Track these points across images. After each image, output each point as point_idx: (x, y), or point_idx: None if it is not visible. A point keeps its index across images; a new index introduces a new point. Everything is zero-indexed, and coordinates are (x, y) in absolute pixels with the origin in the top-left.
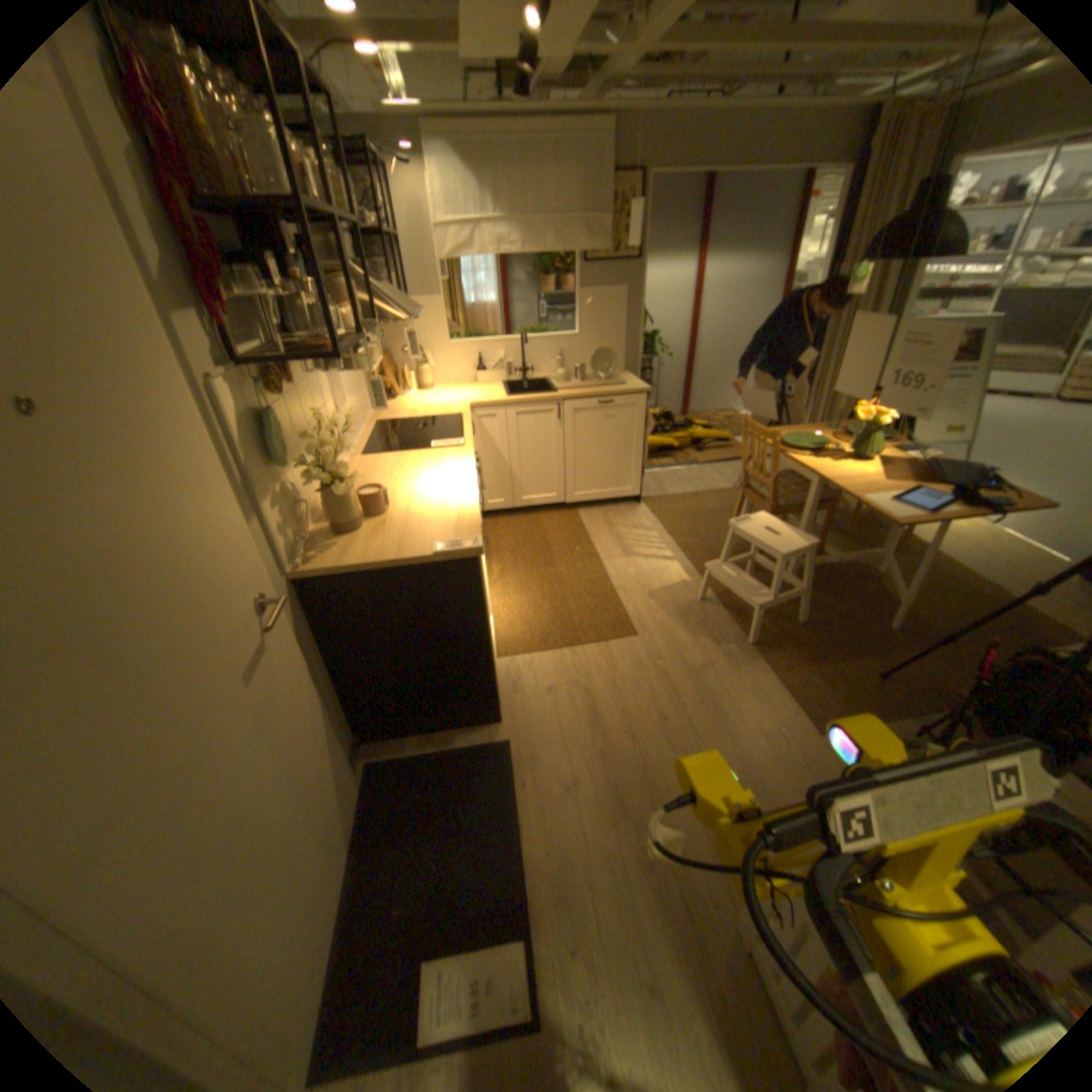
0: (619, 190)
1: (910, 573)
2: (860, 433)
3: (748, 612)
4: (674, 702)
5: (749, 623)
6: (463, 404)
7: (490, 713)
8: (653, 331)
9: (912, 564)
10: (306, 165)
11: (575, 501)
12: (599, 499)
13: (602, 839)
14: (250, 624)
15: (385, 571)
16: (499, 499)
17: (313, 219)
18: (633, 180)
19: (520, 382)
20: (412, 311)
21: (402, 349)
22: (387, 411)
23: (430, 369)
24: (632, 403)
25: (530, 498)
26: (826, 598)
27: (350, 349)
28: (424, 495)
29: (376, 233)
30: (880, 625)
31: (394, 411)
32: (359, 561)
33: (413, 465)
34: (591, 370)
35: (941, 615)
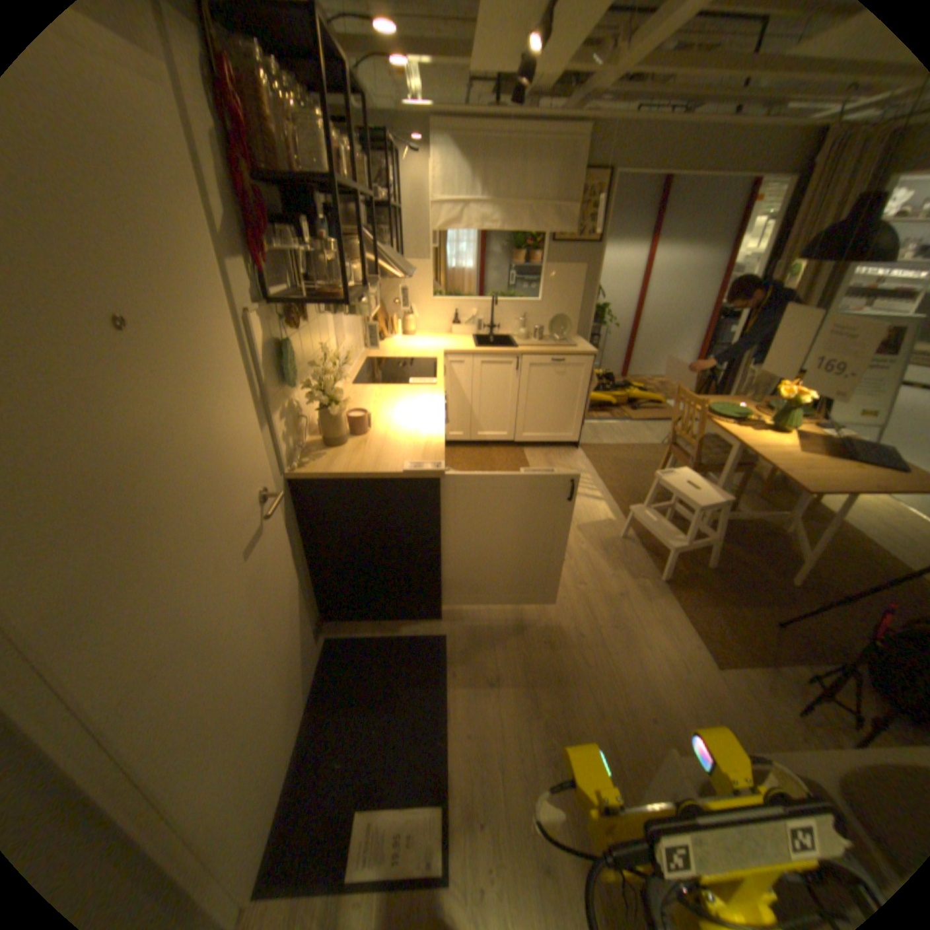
0: (589, 182)
1: (817, 536)
2: (783, 408)
3: (665, 553)
4: (592, 622)
5: (665, 562)
6: (439, 349)
7: (434, 610)
8: (605, 302)
9: (820, 529)
10: (341, 149)
11: (523, 440)
12: (544, 440)
13: (518, 730)
14: (256, 511)
15: (364, 481)
16: (459, 431)
17: (339, 192)
18: (603, 175)
19: (488, 335)
20: (408, 271)
21: (395, 300)
22: (377, 350)
23: (415, 318)
24: (581, 362)
25: (485, 434)
26: (737, 549)
27: (356, 298)
28: (401, 421)
29: (386, 205)
30: (784, 579)
31: (382, 350)
32: (344, 470)
33: (394, 396)
34: (549, 331)
35: (842, 577)
